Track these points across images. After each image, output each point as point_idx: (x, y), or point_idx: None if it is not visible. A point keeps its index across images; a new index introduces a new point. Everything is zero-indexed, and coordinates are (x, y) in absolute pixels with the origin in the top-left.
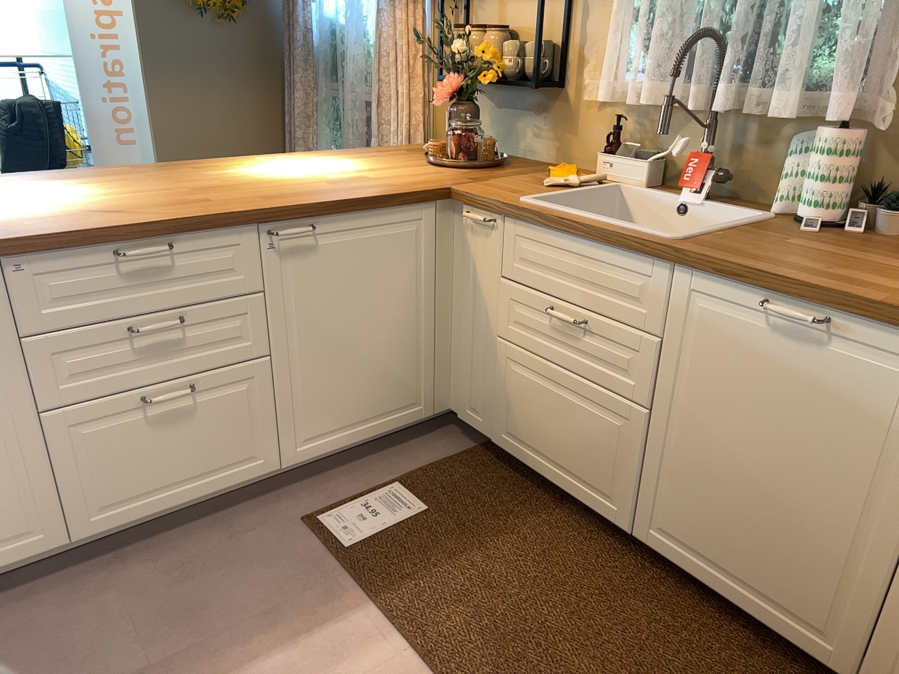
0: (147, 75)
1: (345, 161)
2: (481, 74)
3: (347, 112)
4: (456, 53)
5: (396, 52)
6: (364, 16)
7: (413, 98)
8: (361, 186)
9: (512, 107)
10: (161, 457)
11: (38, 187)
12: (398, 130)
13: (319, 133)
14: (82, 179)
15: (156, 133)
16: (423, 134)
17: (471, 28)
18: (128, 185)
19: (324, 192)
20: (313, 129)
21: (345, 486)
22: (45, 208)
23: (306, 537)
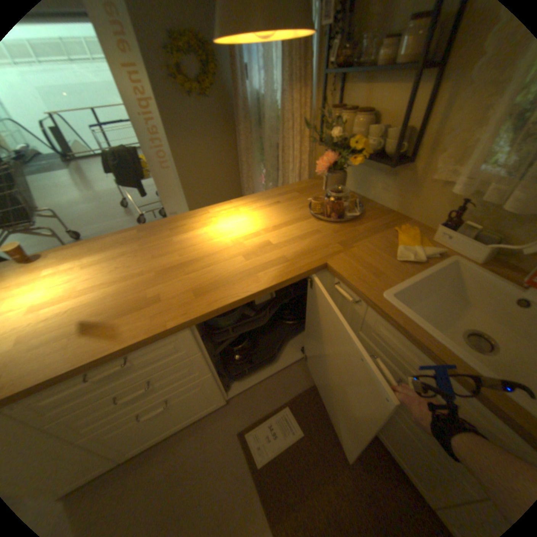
0: (164, 134)
1: (259, 213)
2: (351, 152)
3: (266, 150)
4: (334, 135)
5: (292, 118)
6: (274, 89)
7: (303, 150)
8: (264, 264)
9: (369, 165)
10: (156, 428)
11: (69, 271)
12: (293, 168)
13: (253, 157)
14: (100, 253)
15: (174, 164)
16: (308, 172)
17: (345, 106)
18: (120, 265)
19: (238, 280)
20: (250, 155)
21: (261, 406)
22: (50, 318)
23: (239, 454)
